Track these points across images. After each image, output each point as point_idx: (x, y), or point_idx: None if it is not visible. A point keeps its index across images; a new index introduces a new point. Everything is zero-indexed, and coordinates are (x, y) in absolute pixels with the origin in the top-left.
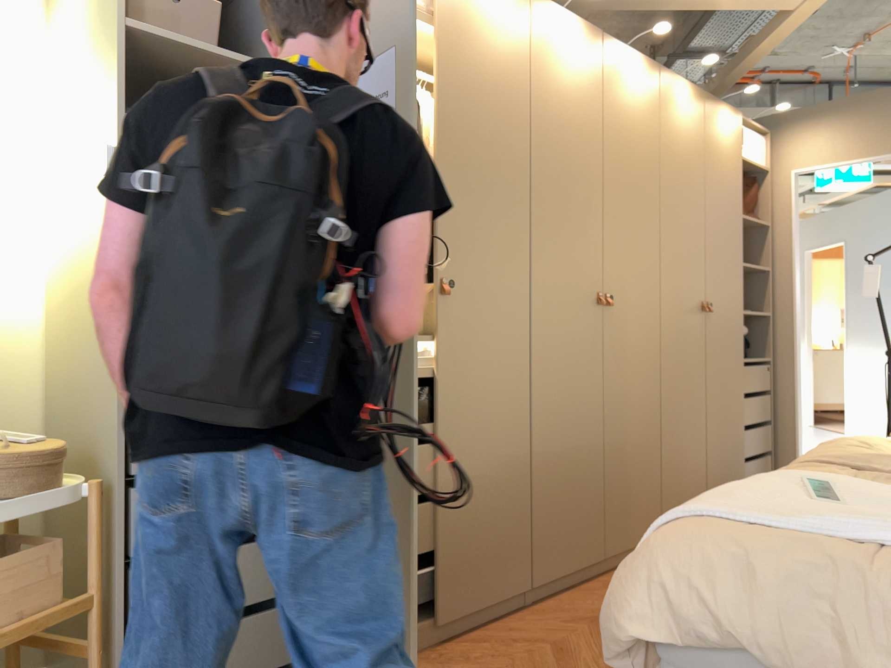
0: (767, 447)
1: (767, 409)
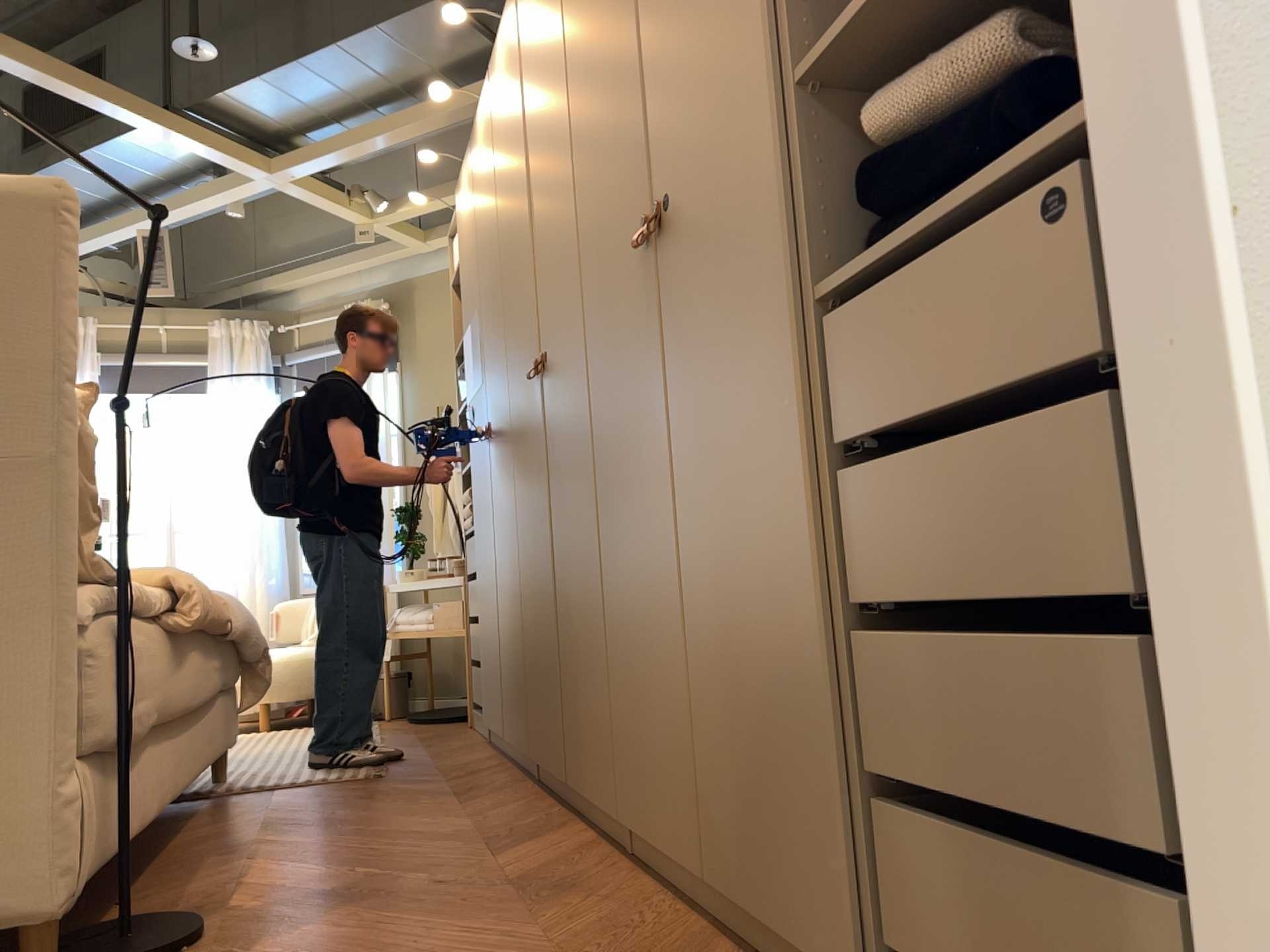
0: (1140, 829)
1: (1102, 523)
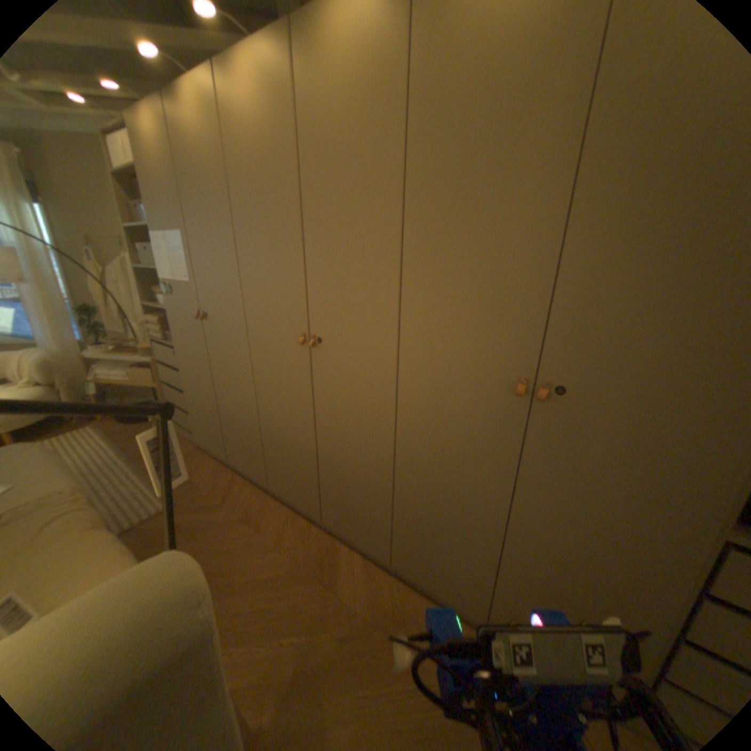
0: None
1: None
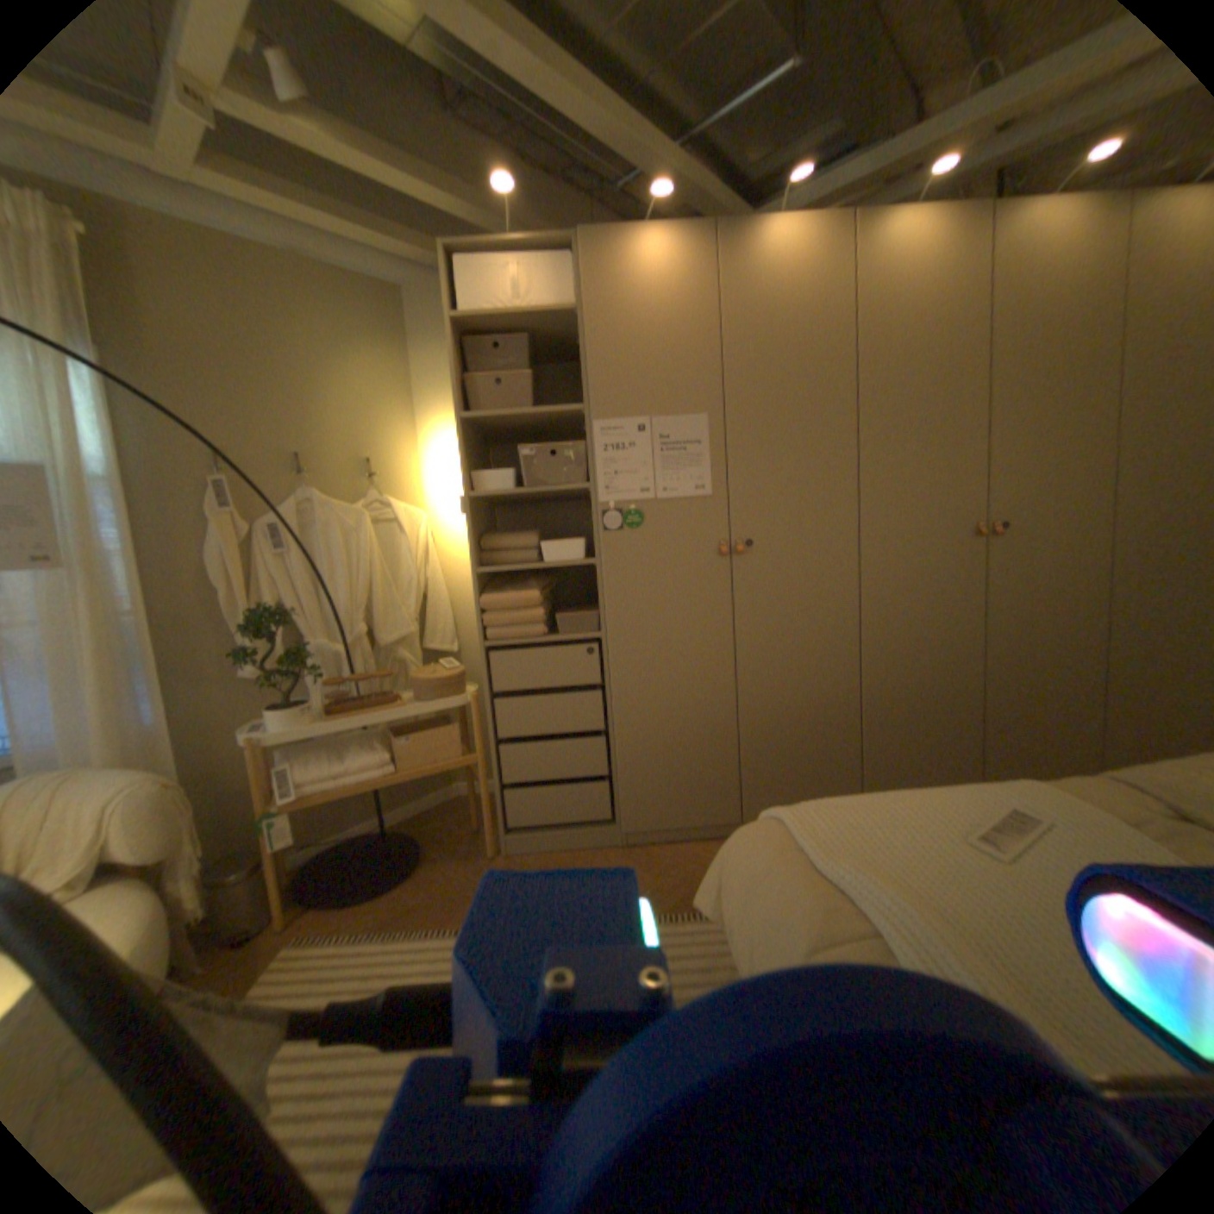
0: None
1: None
